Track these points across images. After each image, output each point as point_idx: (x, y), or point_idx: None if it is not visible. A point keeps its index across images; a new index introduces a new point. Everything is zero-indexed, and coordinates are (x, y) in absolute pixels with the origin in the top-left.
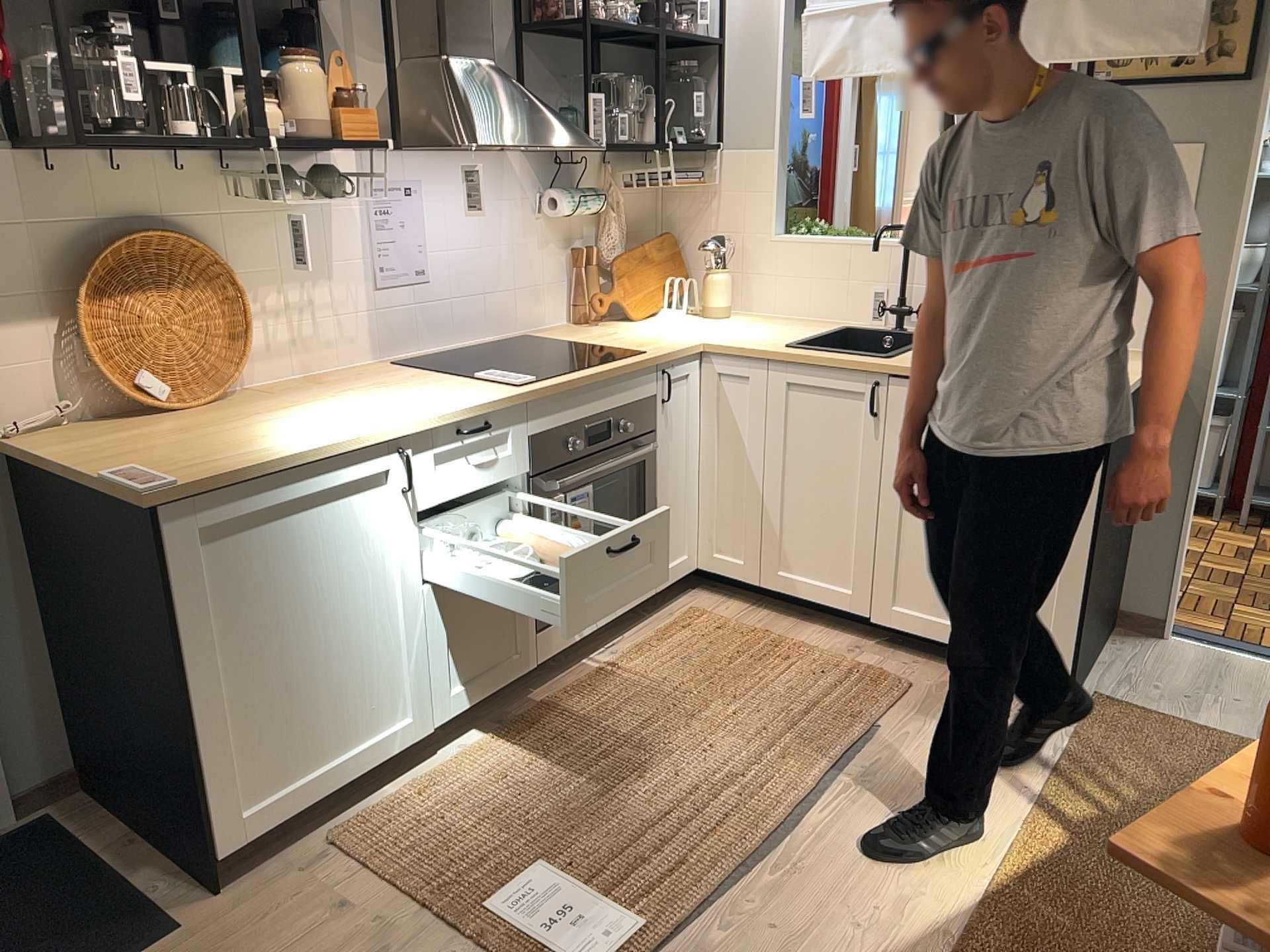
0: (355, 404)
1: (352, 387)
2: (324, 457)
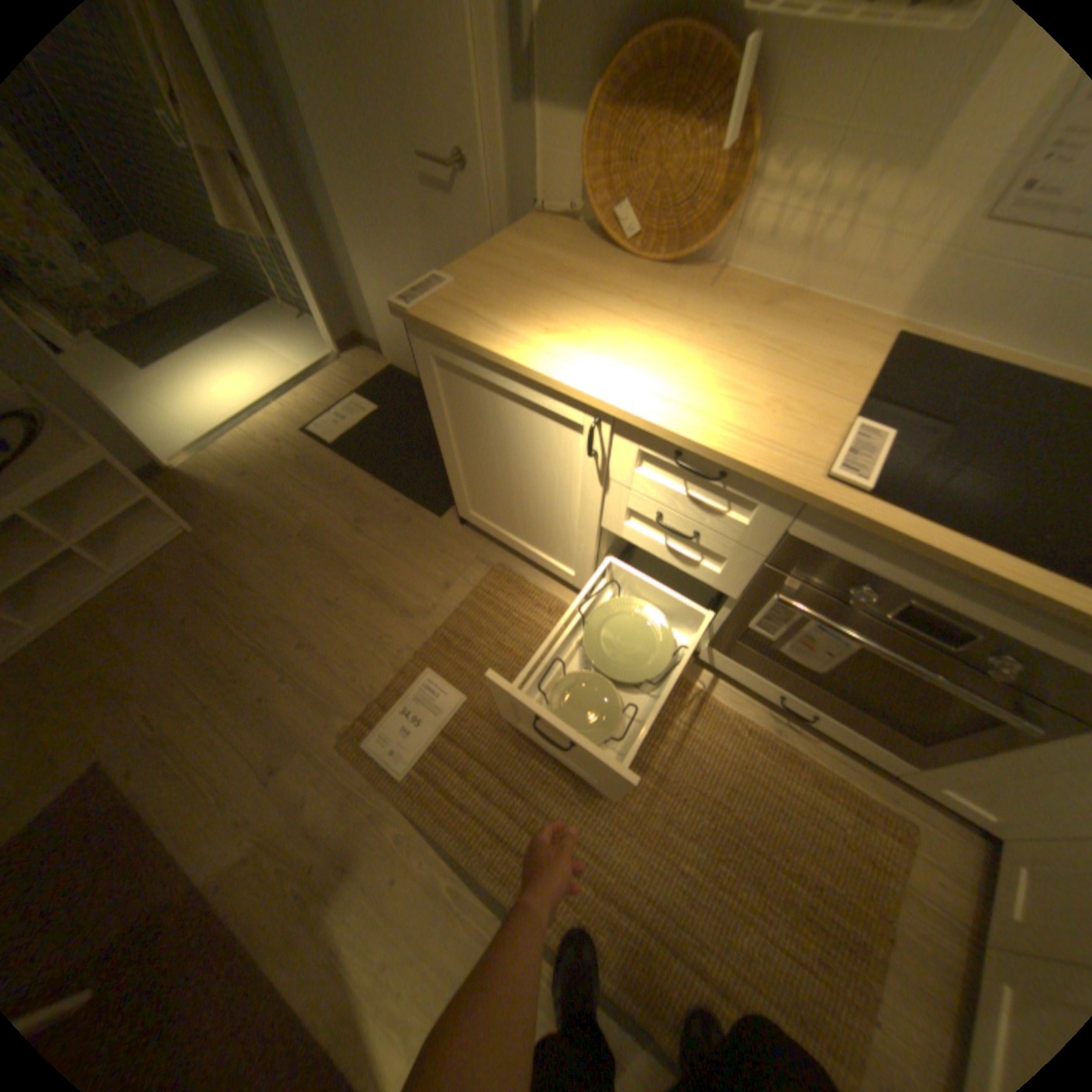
0: (685, 345)
1: (766, 326)
2: (518, 370)
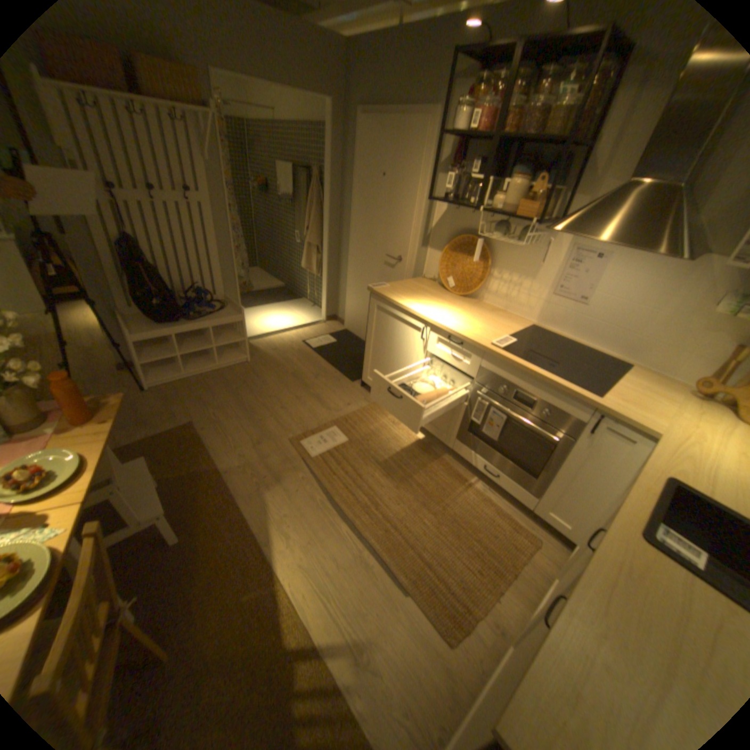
0: (459, 313)
1: (488, 315)
2: (404, 309)
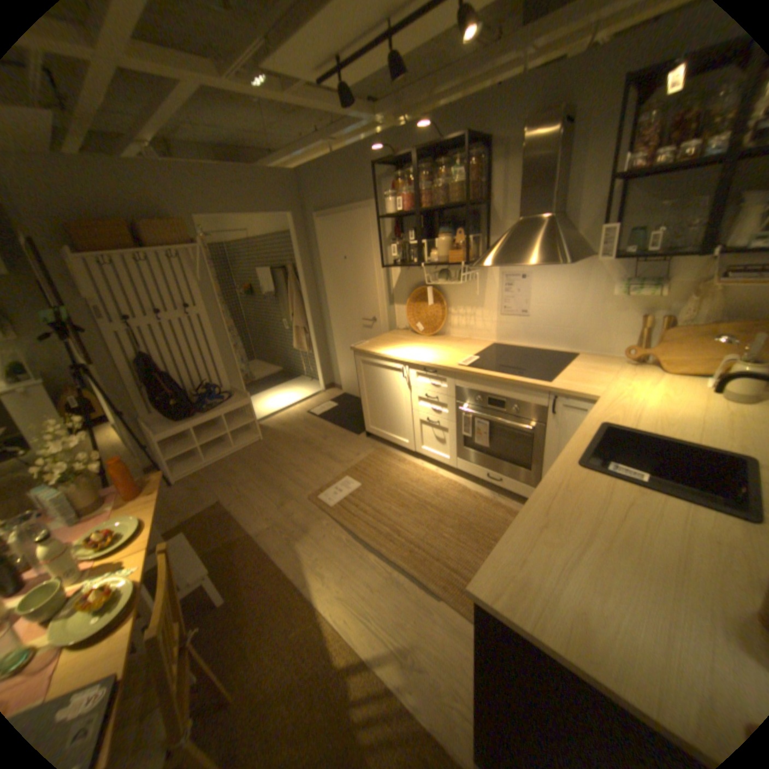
0: (430, 349)
1: (455, 345)
2: (383, 357)
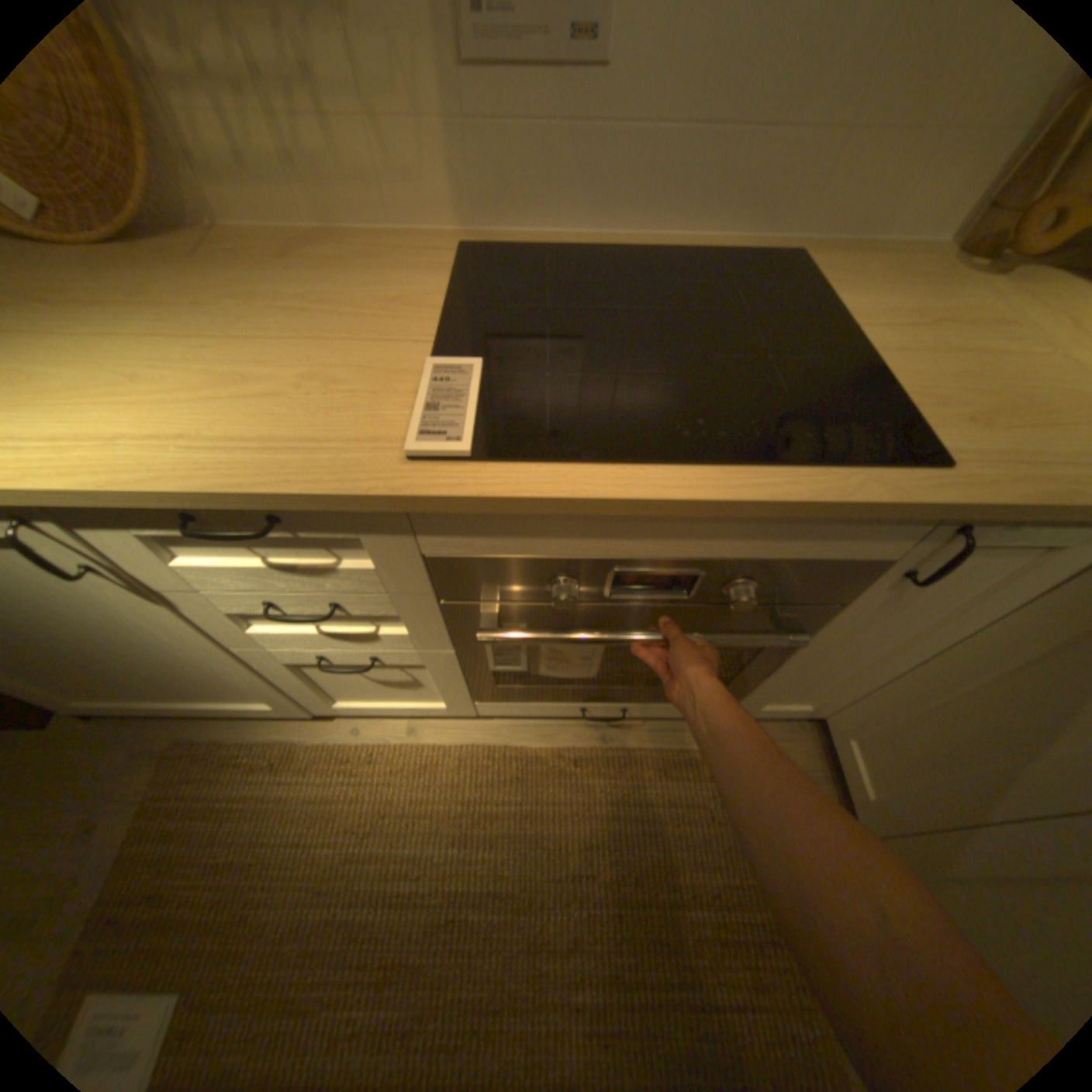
0: (146, 343)
1: (283, 283)
2: None
